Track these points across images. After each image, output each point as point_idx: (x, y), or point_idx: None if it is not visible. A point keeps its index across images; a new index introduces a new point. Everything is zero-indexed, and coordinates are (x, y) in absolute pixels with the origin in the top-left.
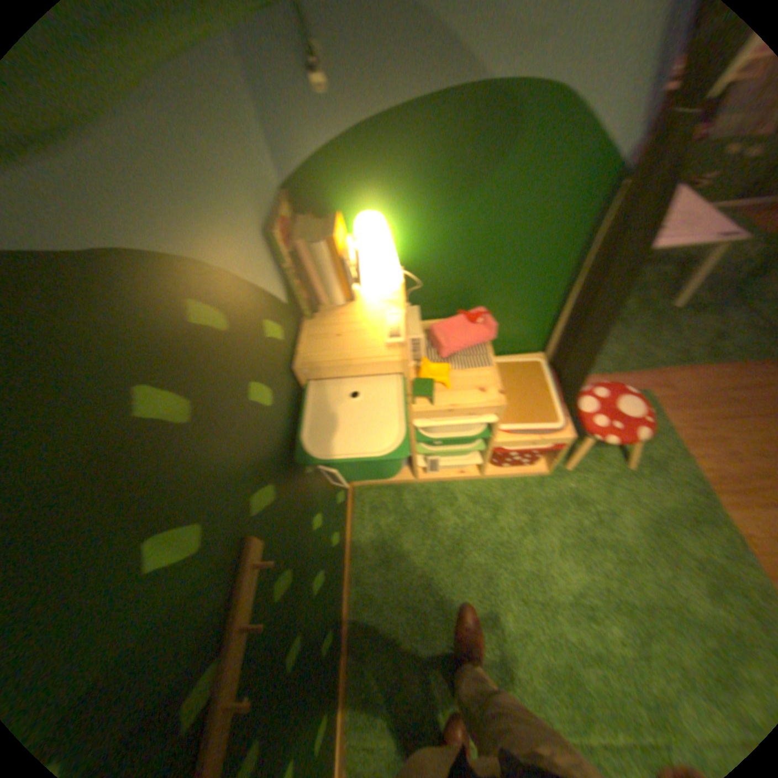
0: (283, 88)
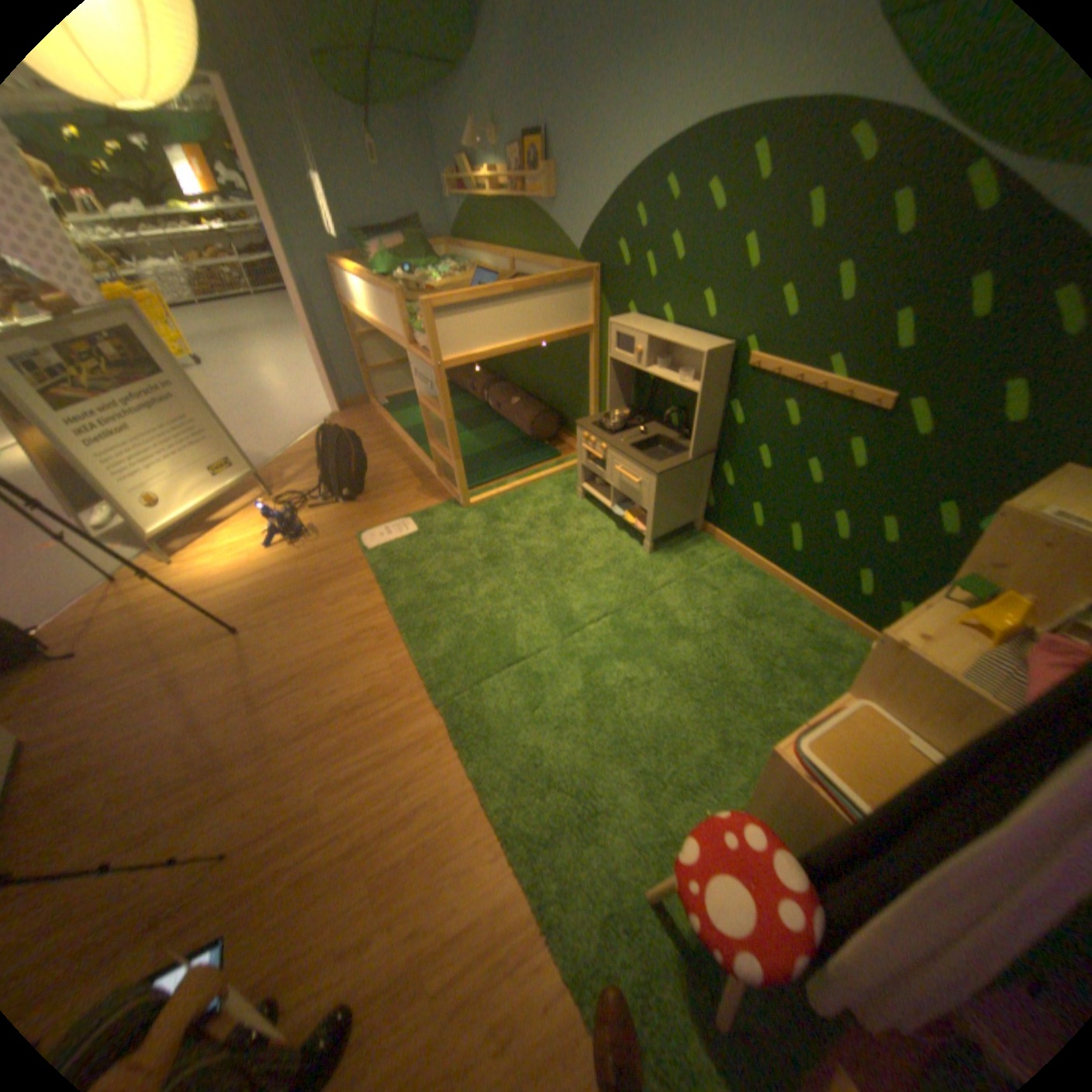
0: None
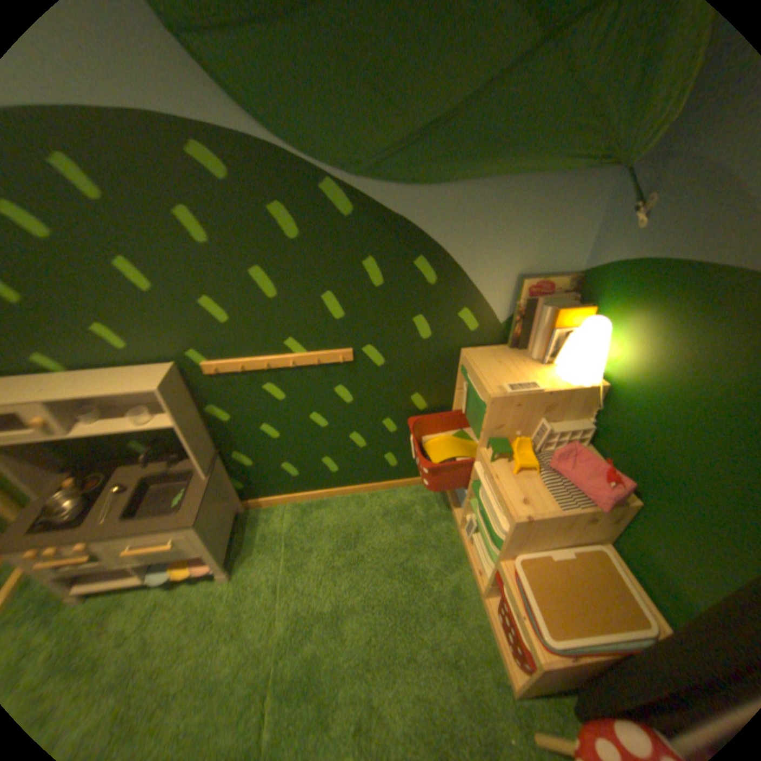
0: (622, 215)
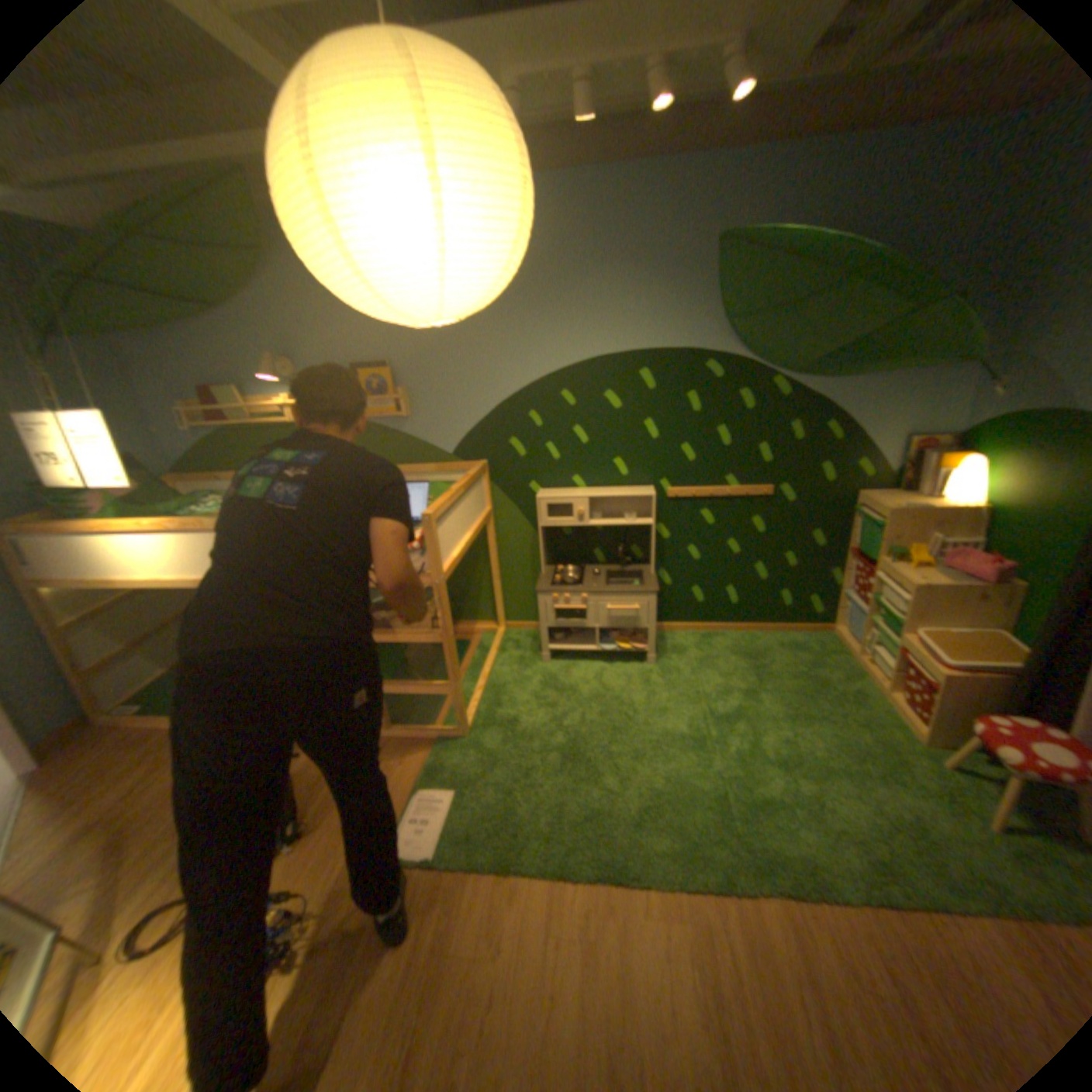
0: (985, 391)
